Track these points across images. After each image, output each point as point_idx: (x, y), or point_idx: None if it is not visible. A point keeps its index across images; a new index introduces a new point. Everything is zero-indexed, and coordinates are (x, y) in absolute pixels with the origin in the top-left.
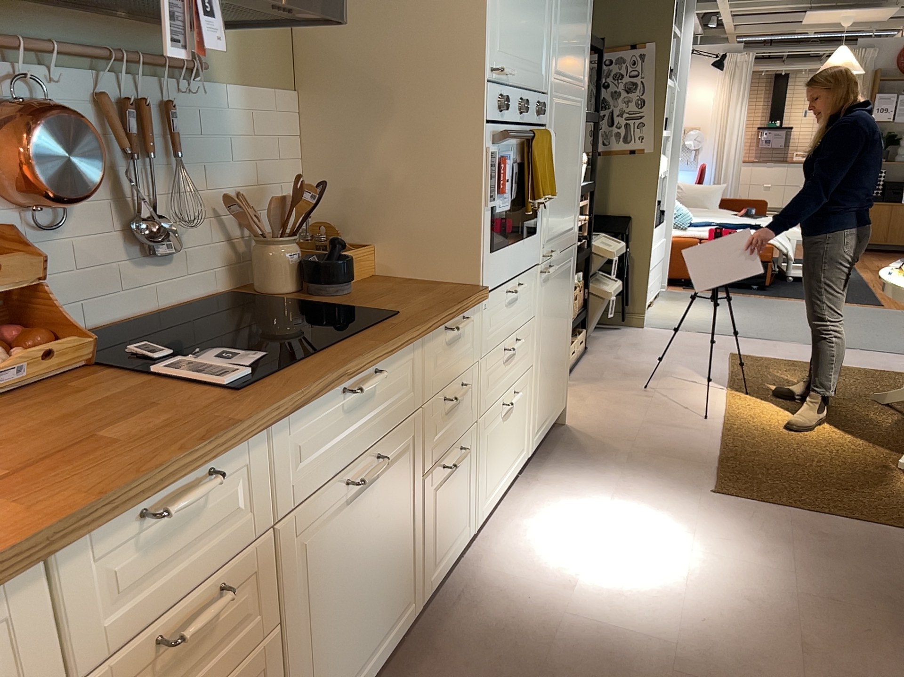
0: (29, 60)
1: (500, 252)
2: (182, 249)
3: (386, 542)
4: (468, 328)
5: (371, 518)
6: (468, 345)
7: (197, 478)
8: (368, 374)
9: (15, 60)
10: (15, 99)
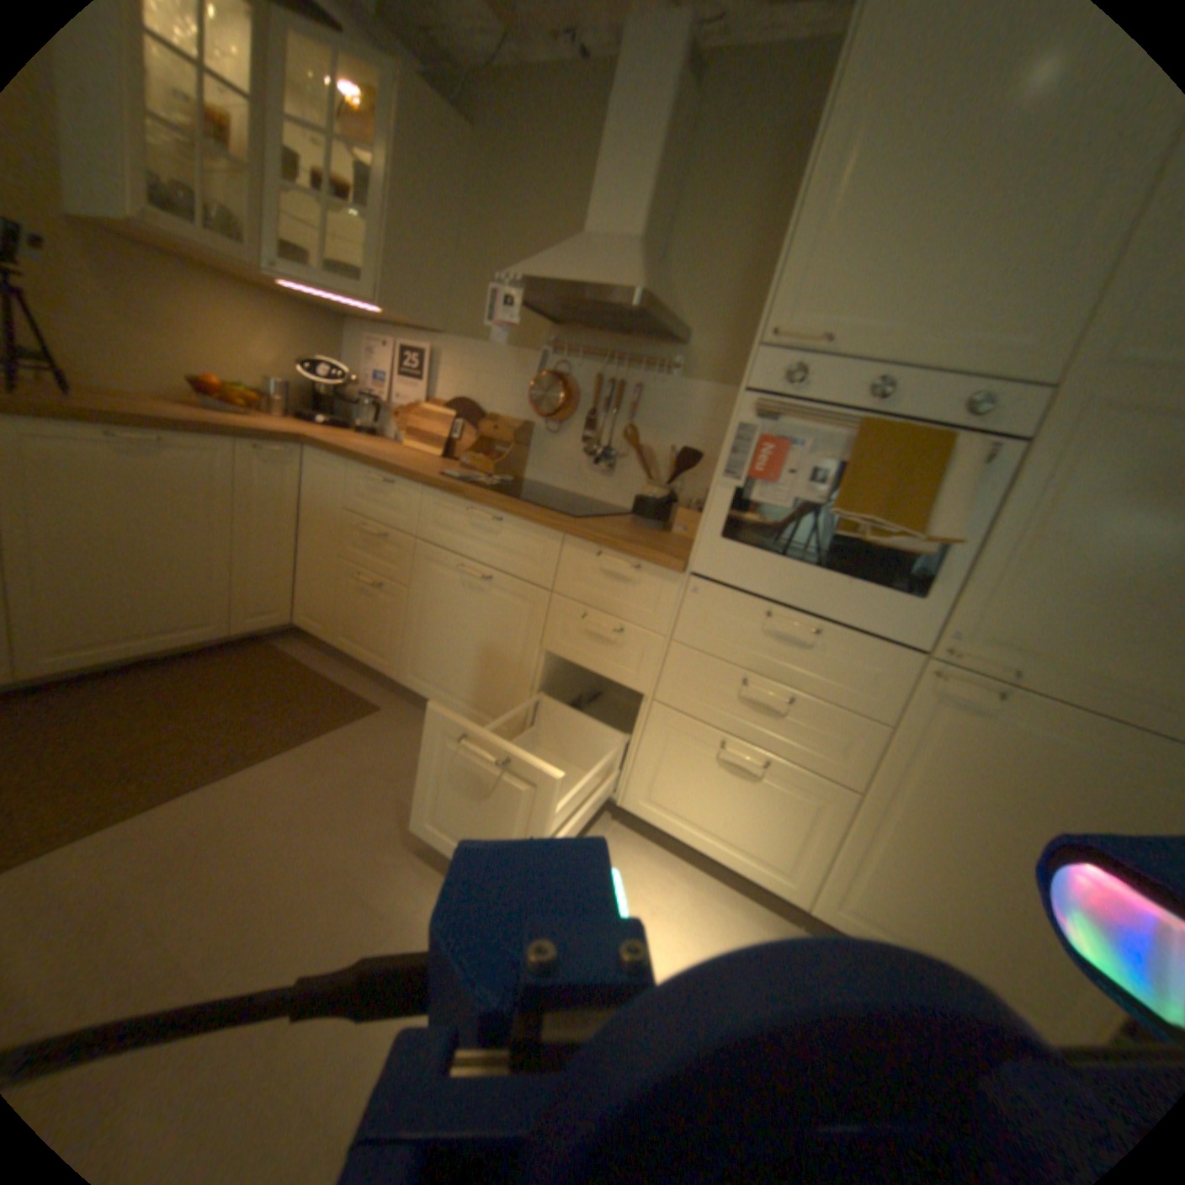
0: (574, 354)
1: (757, 551)
2: (619, 472)
3: (486, 645)
4: (648, 586)
5: (477, 612)
6: (644, 602)
7: (387, 478)
8: (494, 516)
9: (567, 353)
10: (561, 370)
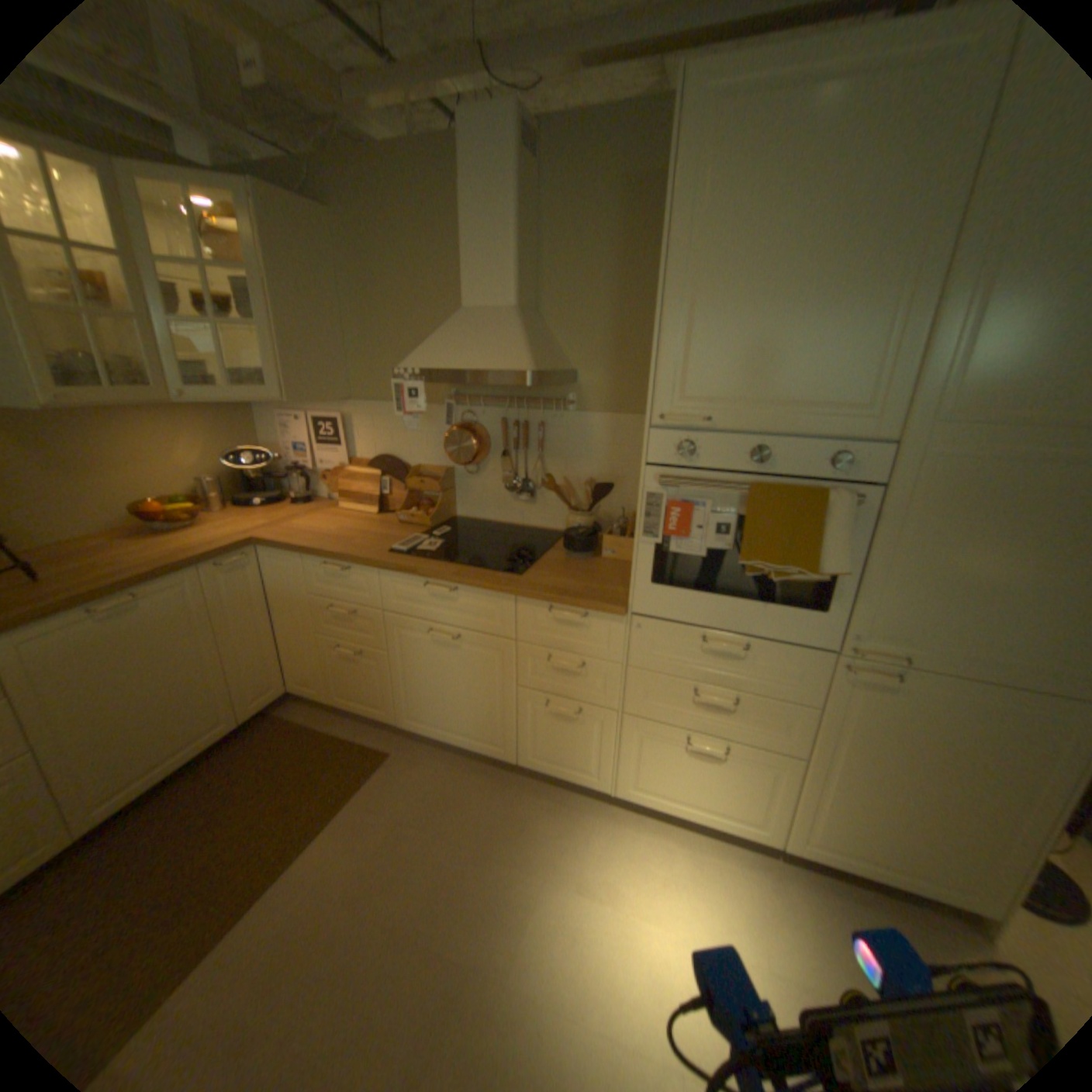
0: (474, 403)
1: (682, 591)
2: (540, 499)
3: (469, 689)
4: (598, 627)
5: (454, 664)
6: (597, 640)
7: (343, 566)
8: (449, 586)
9: (468, 404)
10: (466, 419)
